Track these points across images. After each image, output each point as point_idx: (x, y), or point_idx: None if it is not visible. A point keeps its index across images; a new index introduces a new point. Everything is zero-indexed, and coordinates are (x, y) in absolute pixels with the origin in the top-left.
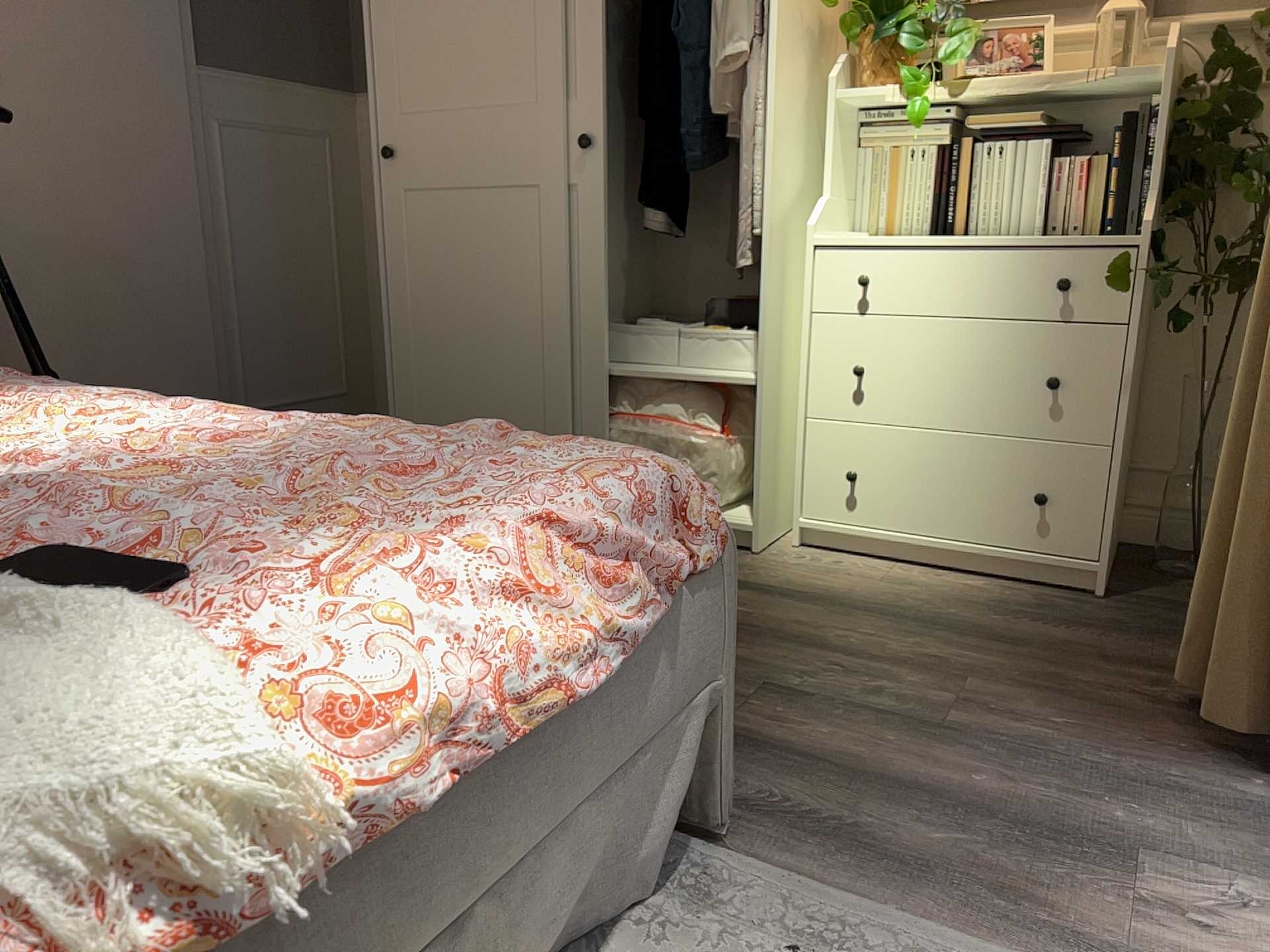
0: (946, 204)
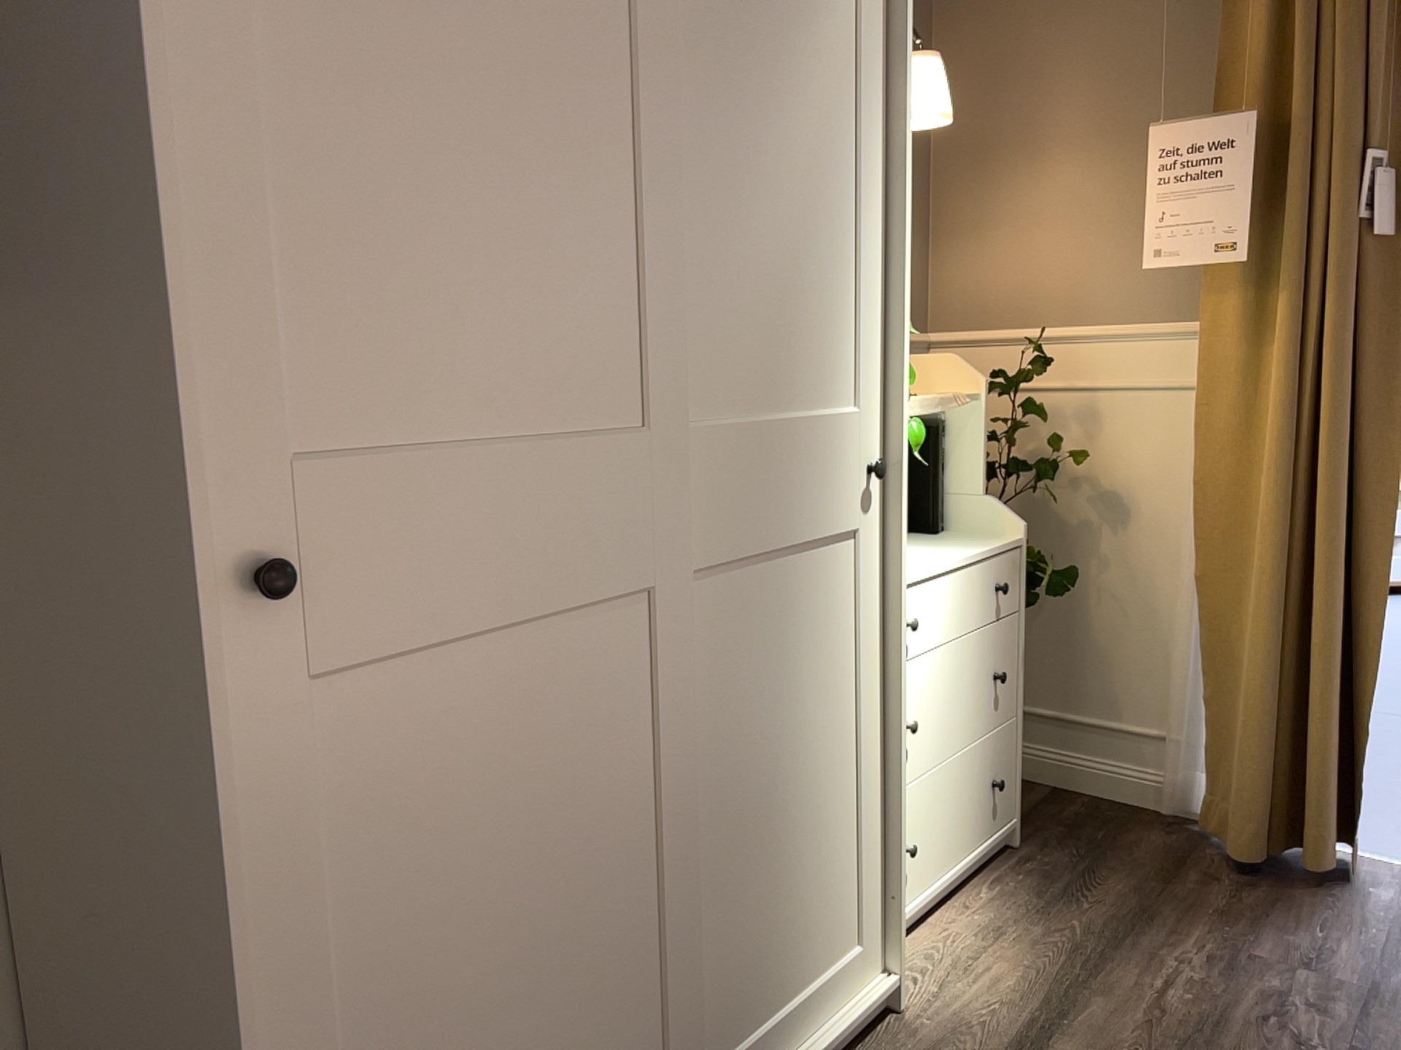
0: None
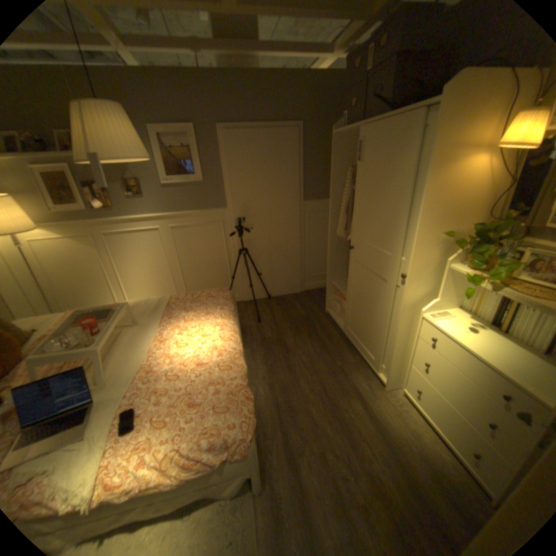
0: (502, 316)
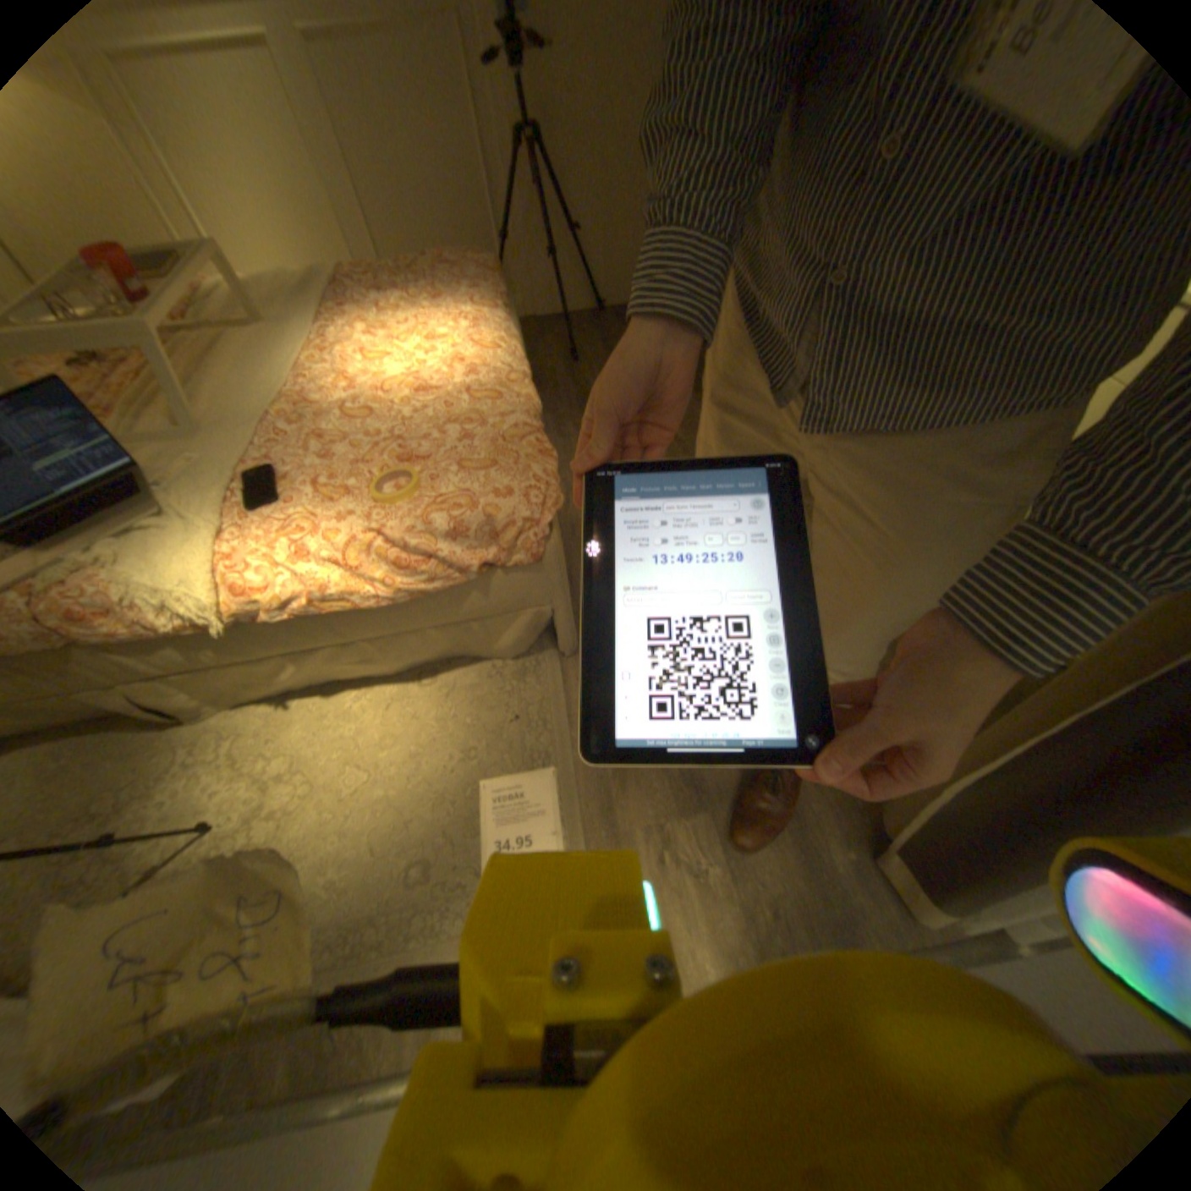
0: None
